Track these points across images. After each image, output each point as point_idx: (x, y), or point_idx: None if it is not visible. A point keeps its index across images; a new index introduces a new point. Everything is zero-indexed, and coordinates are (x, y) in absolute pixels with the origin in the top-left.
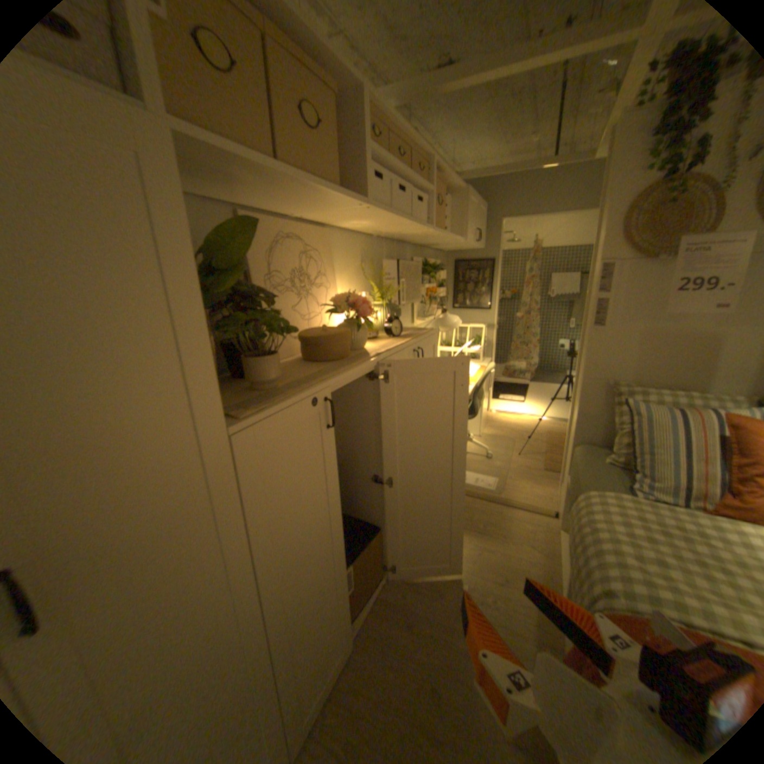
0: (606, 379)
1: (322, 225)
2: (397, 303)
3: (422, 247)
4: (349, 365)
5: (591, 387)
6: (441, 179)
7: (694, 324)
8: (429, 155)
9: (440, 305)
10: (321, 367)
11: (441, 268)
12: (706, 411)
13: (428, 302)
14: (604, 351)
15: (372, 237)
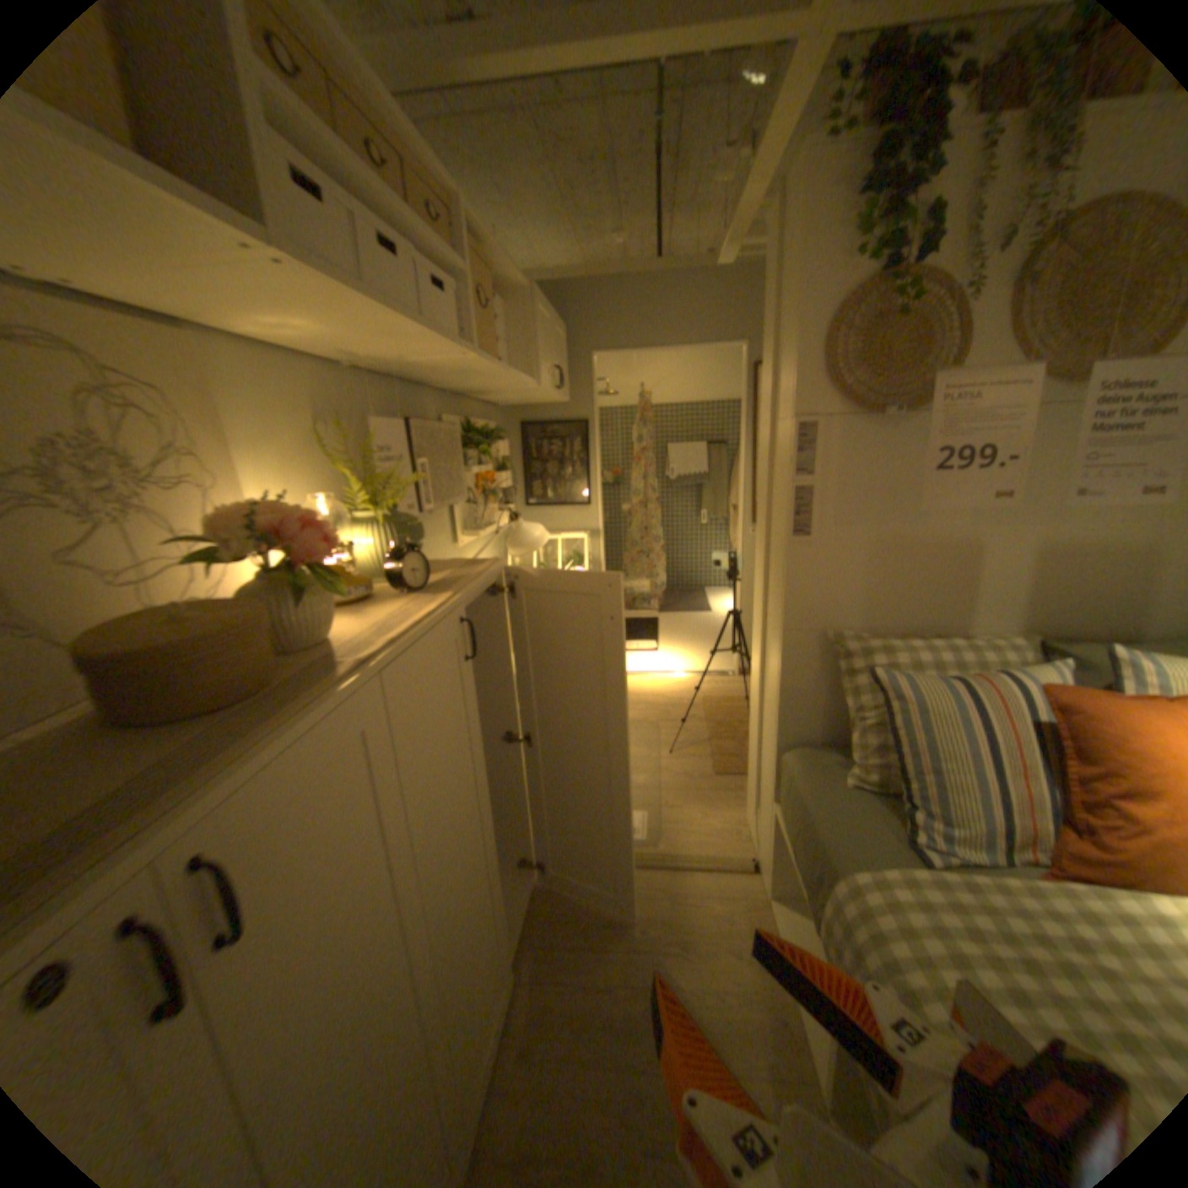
0: (820, 627)
1: (171, 319)
2: (418, 508)
3: (459, 396)
4: (257, 728)
5: (798, 644)
6: (481, 259)
7: (942, 523)
8: (449, 191)
9: (505, 501)
10: (149, 752)
11: (499, 434)
12: (997, 677)
13: (483, 498)
14: (813, 579)
15: (339, 366)
